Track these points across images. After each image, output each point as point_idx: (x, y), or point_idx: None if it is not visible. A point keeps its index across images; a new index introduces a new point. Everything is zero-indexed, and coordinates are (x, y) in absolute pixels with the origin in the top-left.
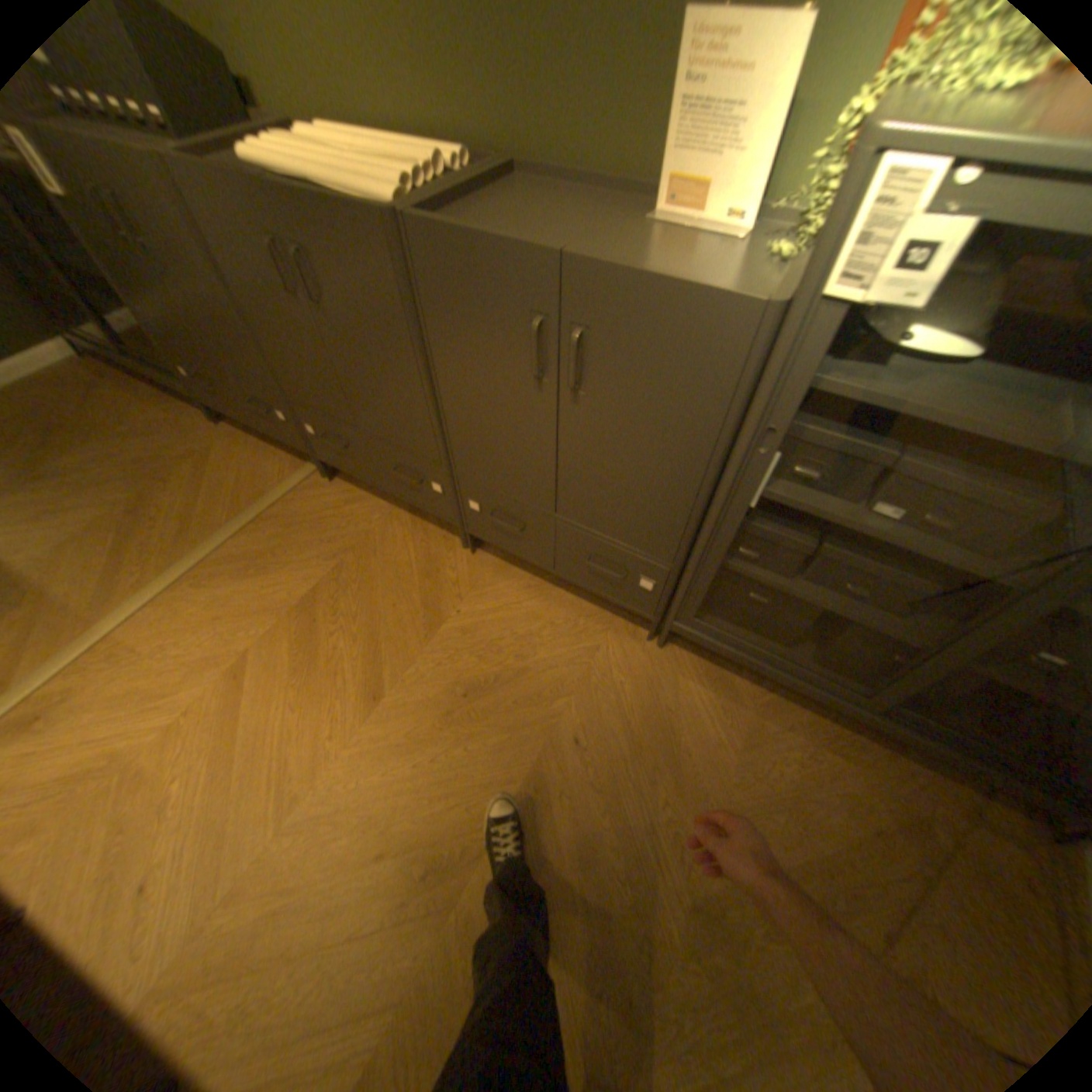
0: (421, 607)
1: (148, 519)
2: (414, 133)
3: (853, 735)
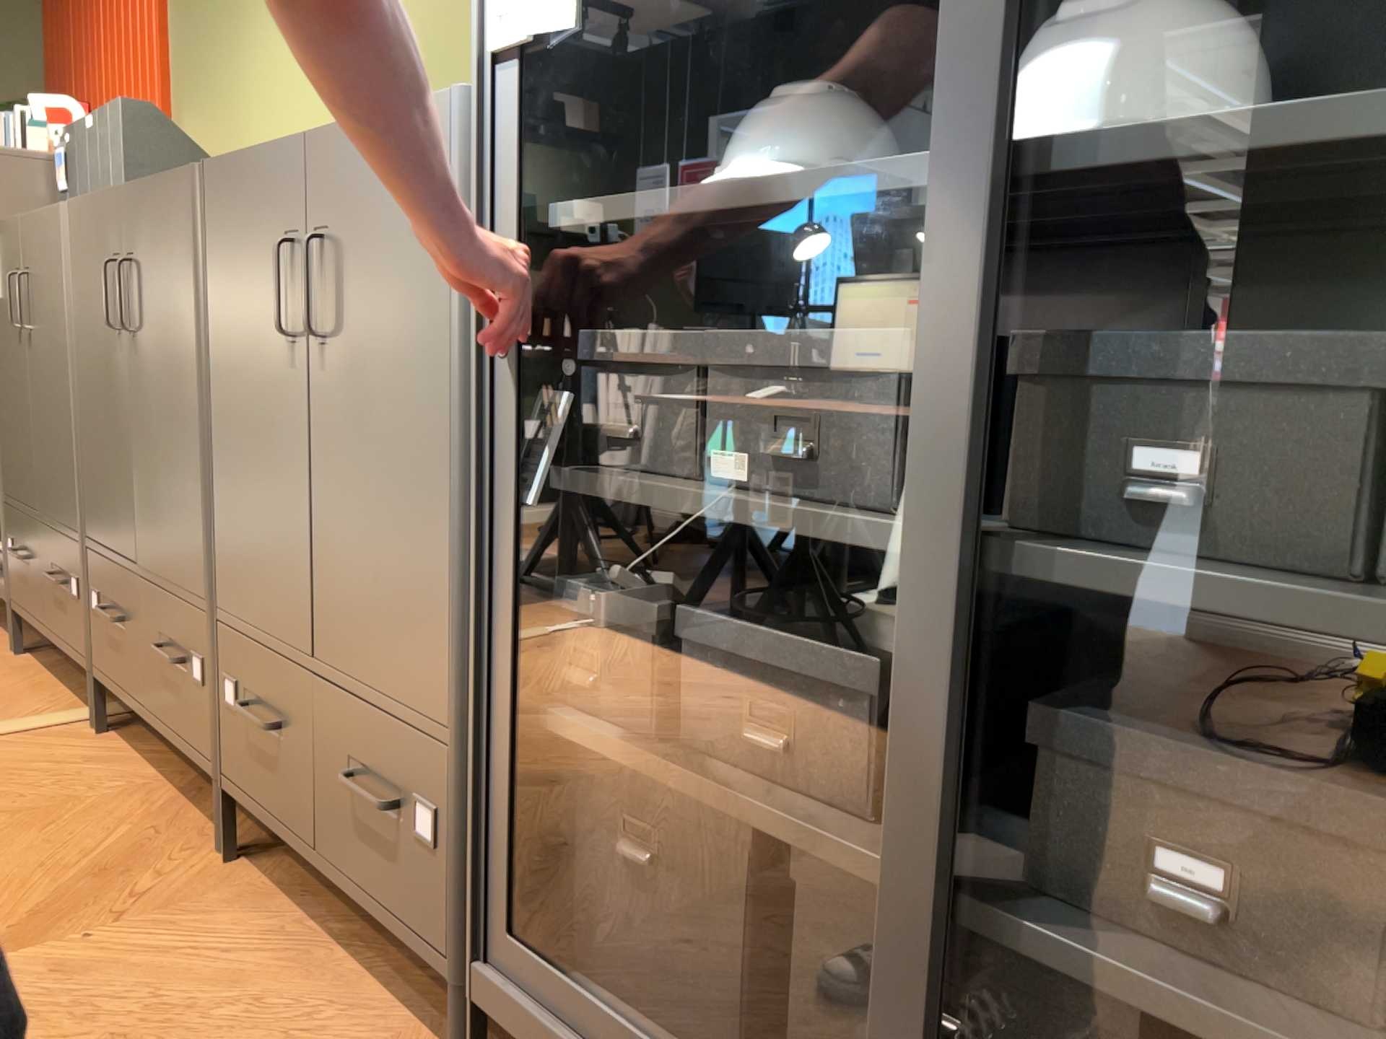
0: (24, 919)
1: None
2: None
3: None
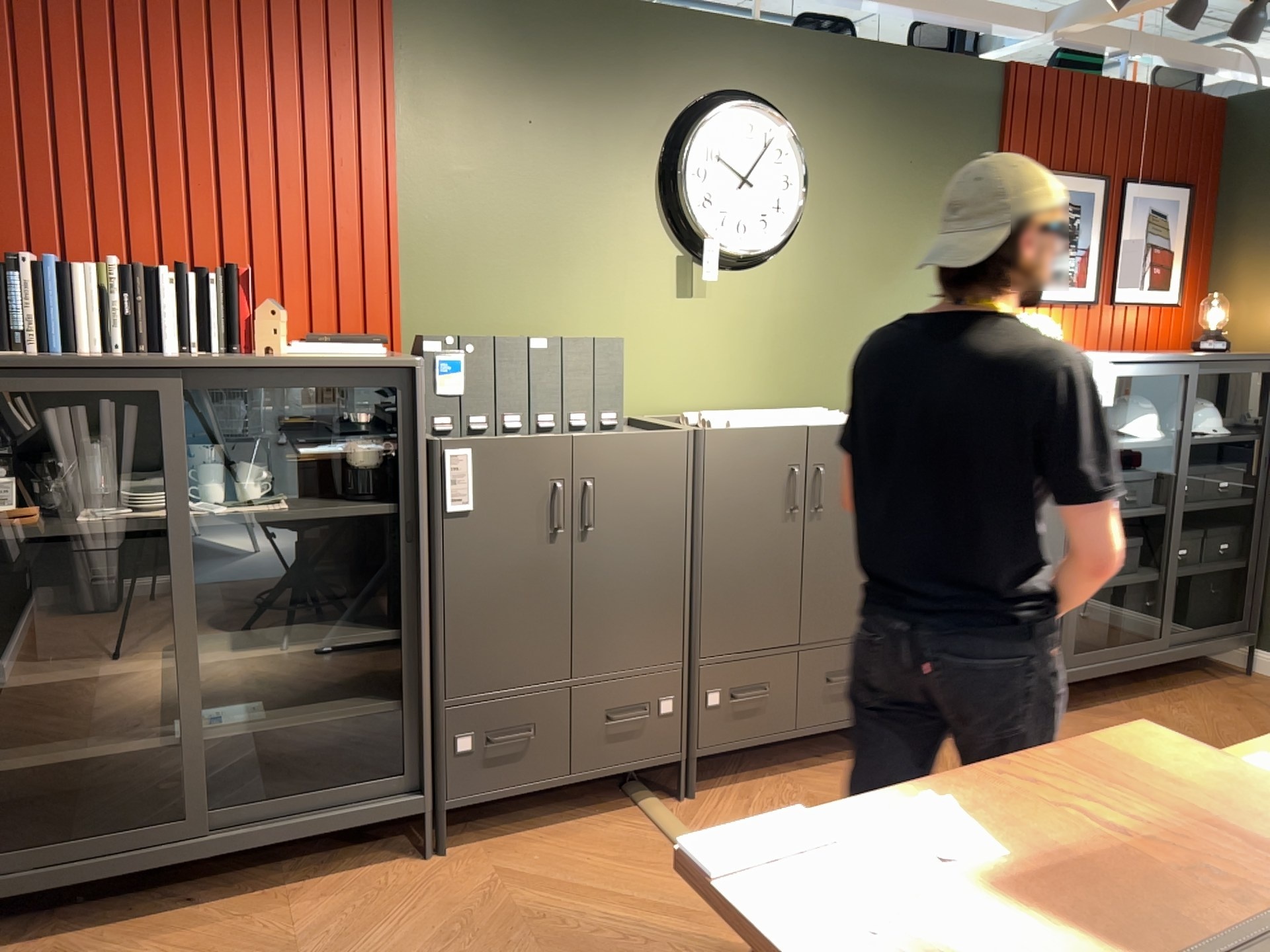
0: None
1: (615, 947)
2: (749, 409)
3: (1165, 692)
